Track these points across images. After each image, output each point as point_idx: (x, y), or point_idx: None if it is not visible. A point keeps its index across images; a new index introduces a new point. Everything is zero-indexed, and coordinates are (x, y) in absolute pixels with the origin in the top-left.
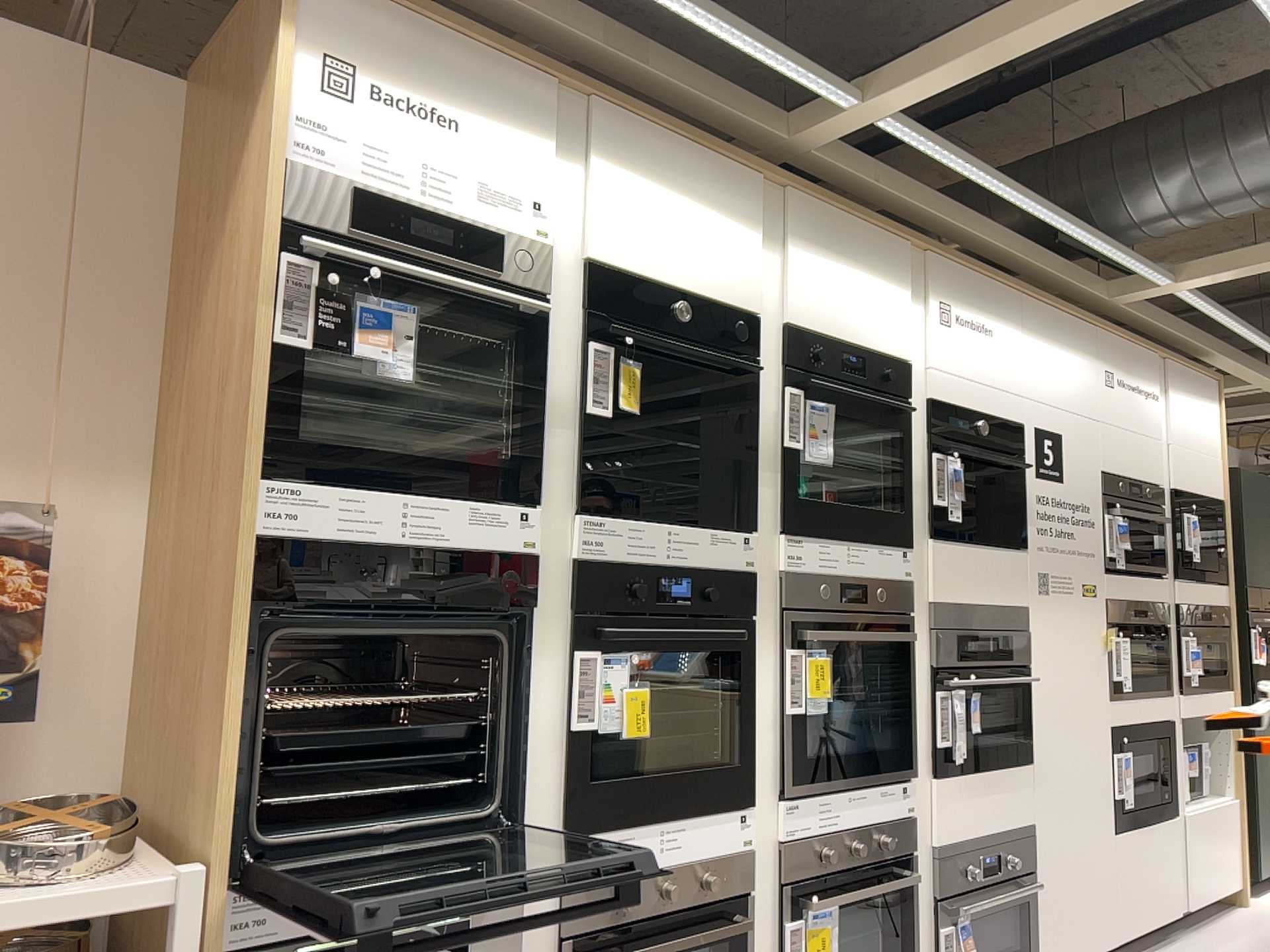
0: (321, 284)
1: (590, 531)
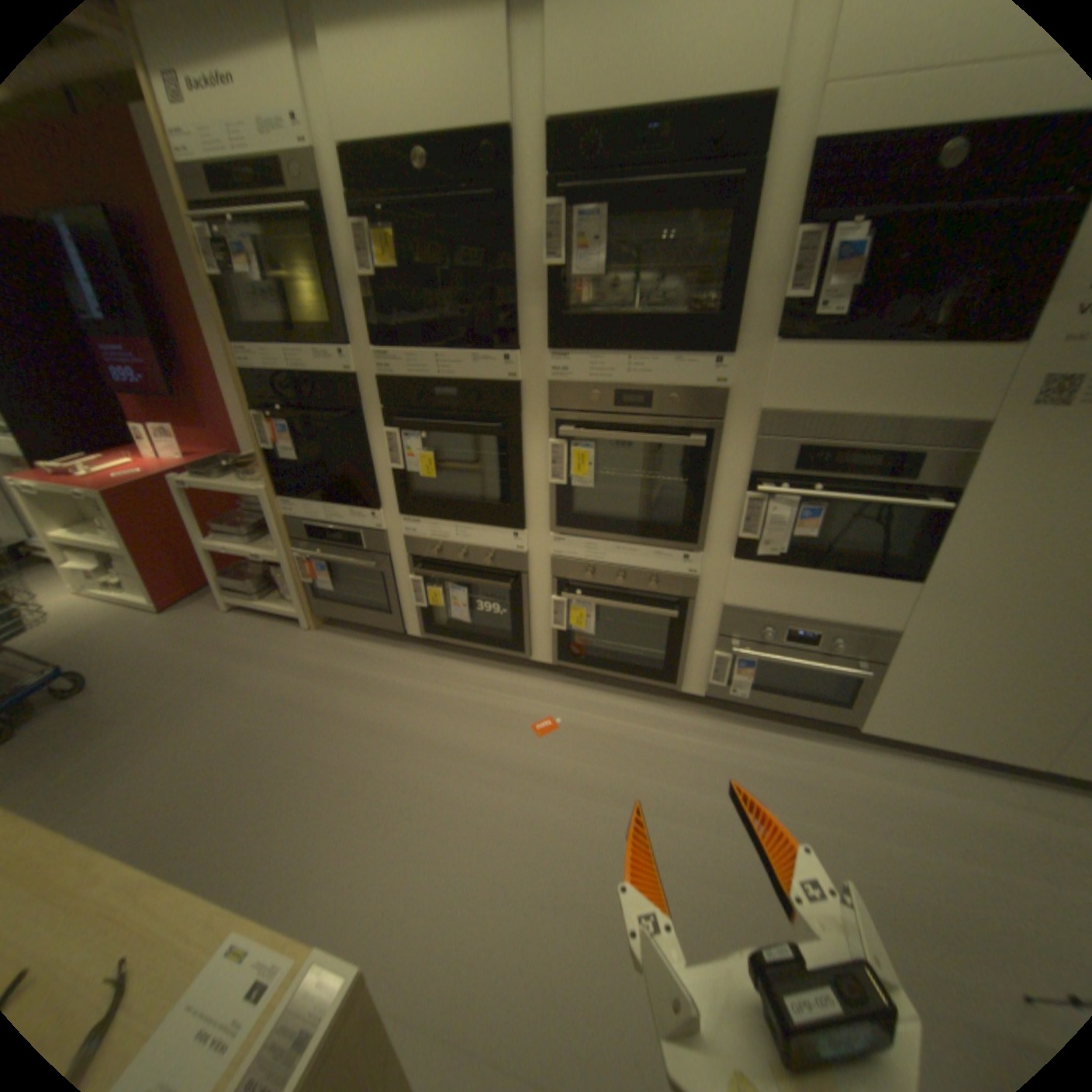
0: (216, 232)
1: (377, 362)
